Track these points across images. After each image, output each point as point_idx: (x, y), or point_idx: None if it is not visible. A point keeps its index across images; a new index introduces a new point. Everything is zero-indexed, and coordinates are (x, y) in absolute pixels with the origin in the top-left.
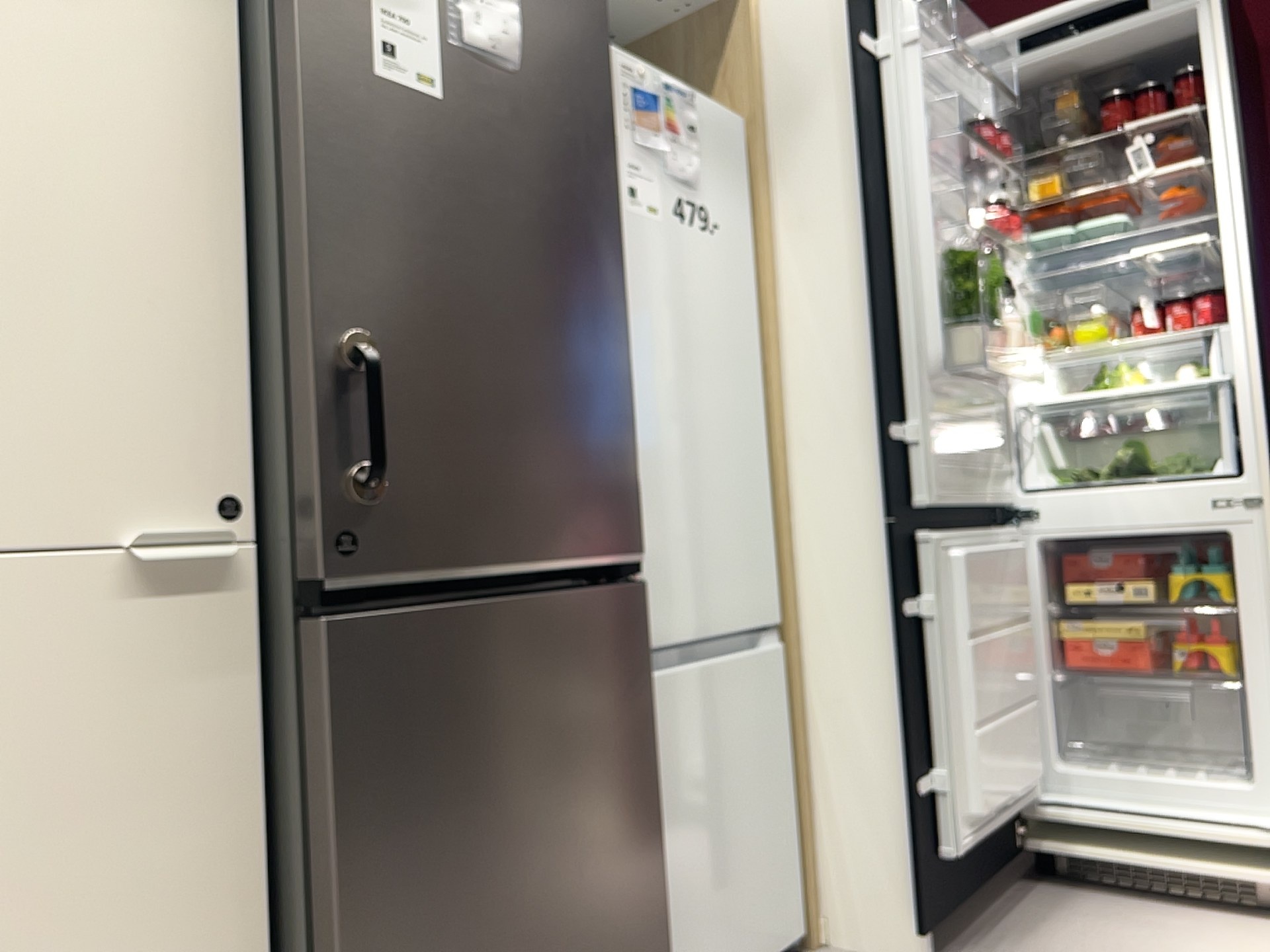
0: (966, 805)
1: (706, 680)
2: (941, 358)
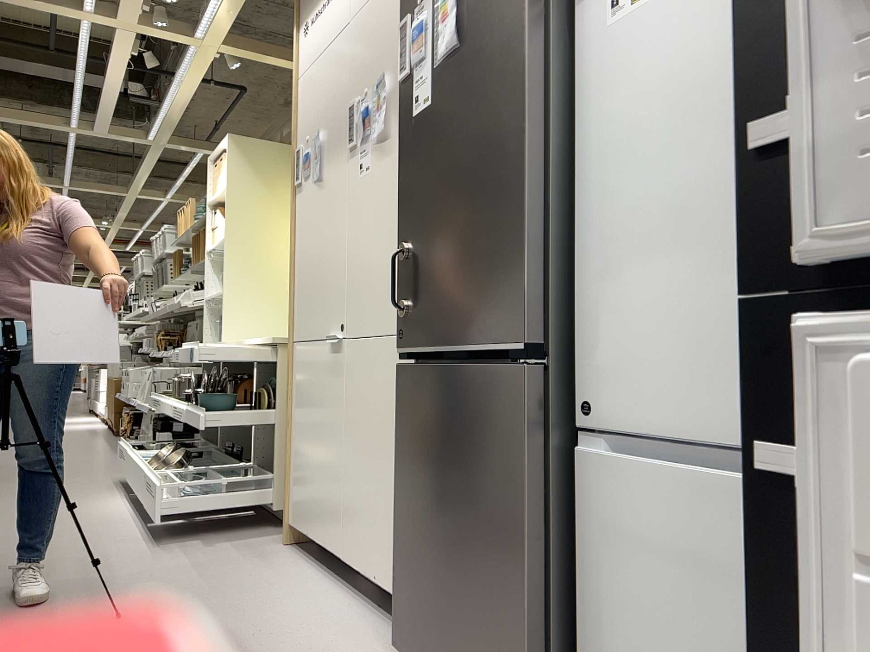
0: None
1: (679, 488)
2: None
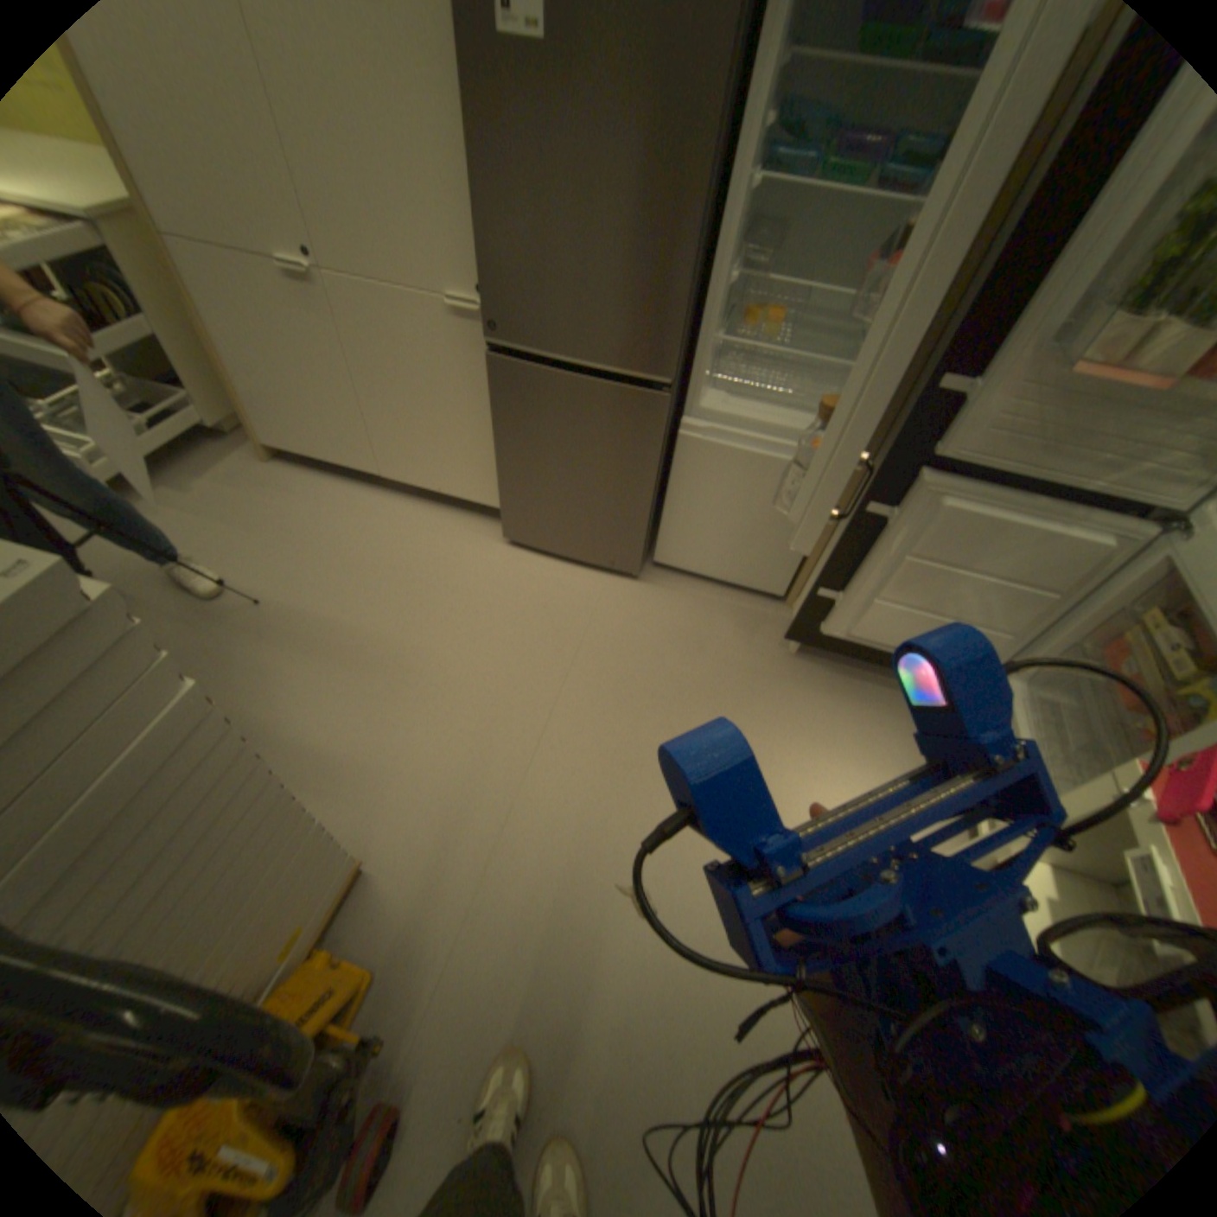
0: (849, 621)
1: (748, 458)
2: (1053, 331)
